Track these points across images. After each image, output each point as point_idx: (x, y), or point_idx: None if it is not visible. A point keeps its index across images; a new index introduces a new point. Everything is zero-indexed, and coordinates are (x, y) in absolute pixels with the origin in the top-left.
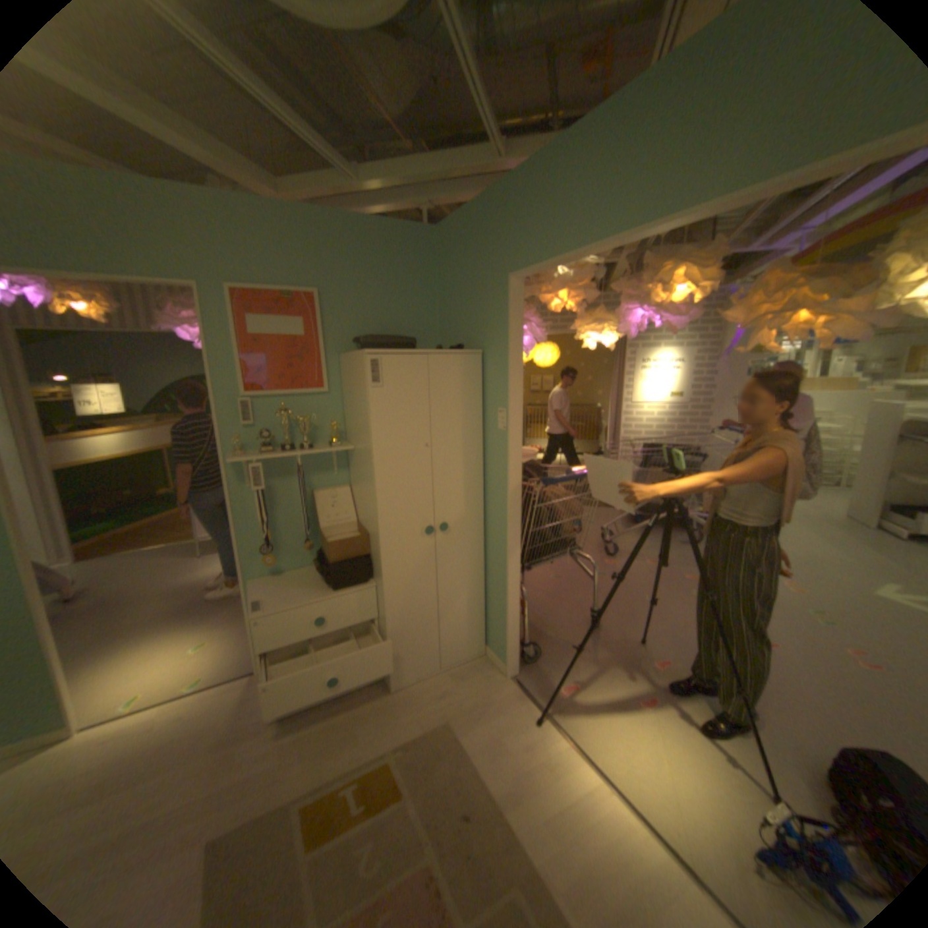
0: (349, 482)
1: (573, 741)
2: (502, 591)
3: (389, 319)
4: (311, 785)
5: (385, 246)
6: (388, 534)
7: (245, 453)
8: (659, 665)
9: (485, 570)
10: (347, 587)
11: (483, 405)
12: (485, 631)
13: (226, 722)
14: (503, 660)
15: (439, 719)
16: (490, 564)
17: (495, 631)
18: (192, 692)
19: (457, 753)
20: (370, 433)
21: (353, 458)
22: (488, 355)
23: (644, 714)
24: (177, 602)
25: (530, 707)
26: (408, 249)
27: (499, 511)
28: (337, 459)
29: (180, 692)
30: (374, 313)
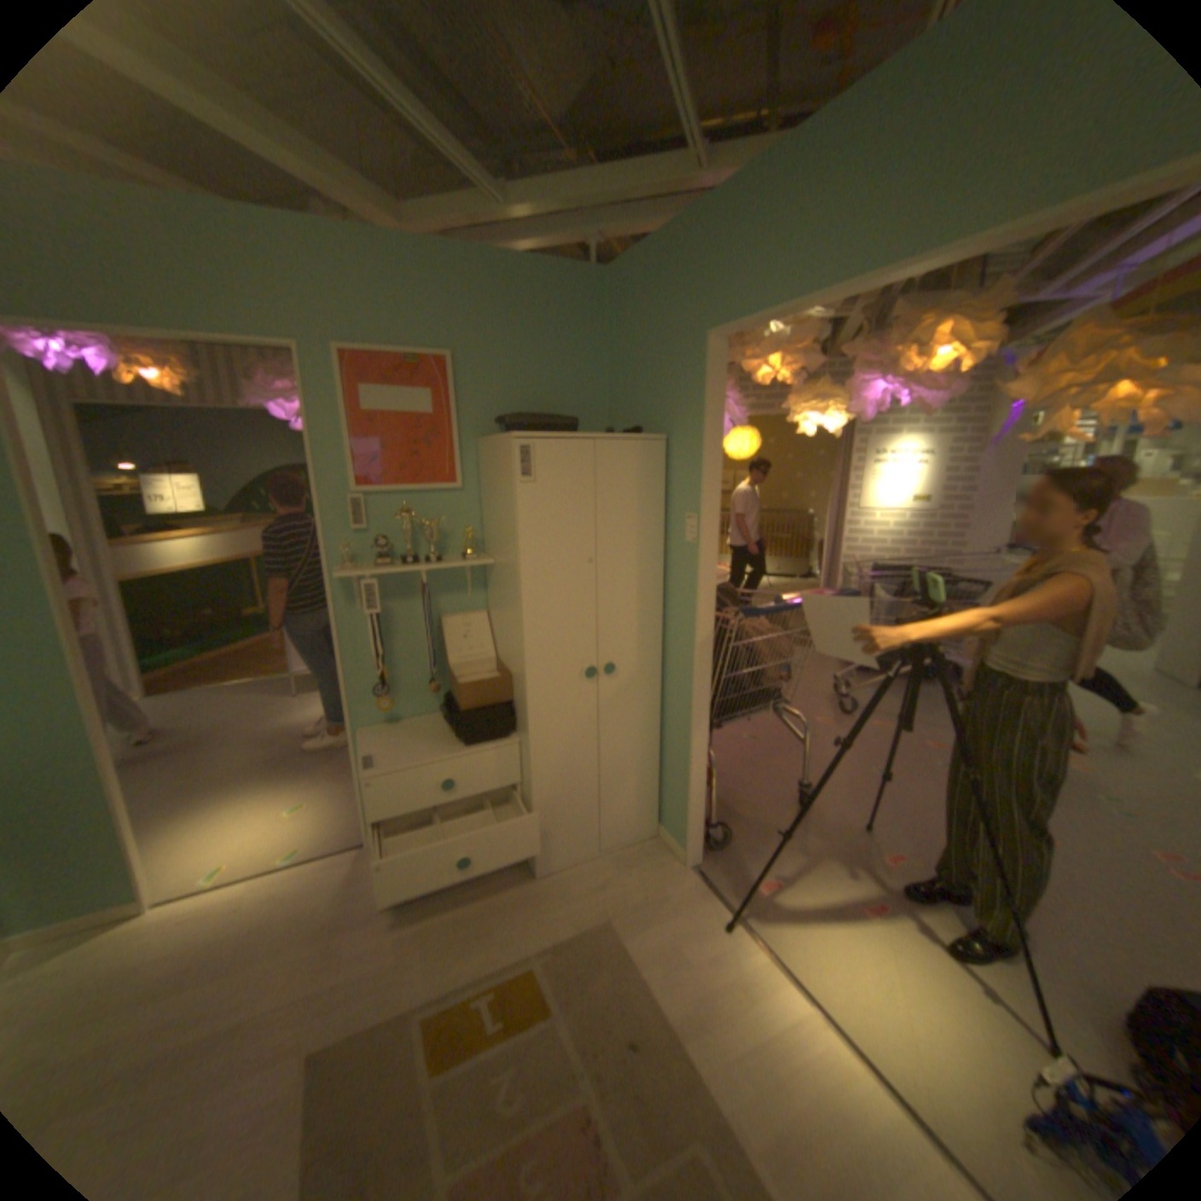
0: (486, 607)
1: (774, 954)
2: (684, 755)
3: (543, 393)
4: (435, 992)
5: (540, 294)
6: (538, 676)
7: (356, 566)
8: (891, 861)
9: (661, 727)
10: (482, 742)
11: (666, 508)
12: (659, 805)
13: (330, 905)
14: (681, 845)
15: (598, 917)
16: (668, 719)
17: (672, 806)
18: (287, 865)
19: (621, 961)
20: (517, 544)
21: (492, 575)
22: (675, 441)
23: (870, 924)
24: (268, 751)
25: (718, 907)
26: (570, 298)
27: (683, 650)
28: (471, 576)
29: (273, 865)
30: (523, 384)
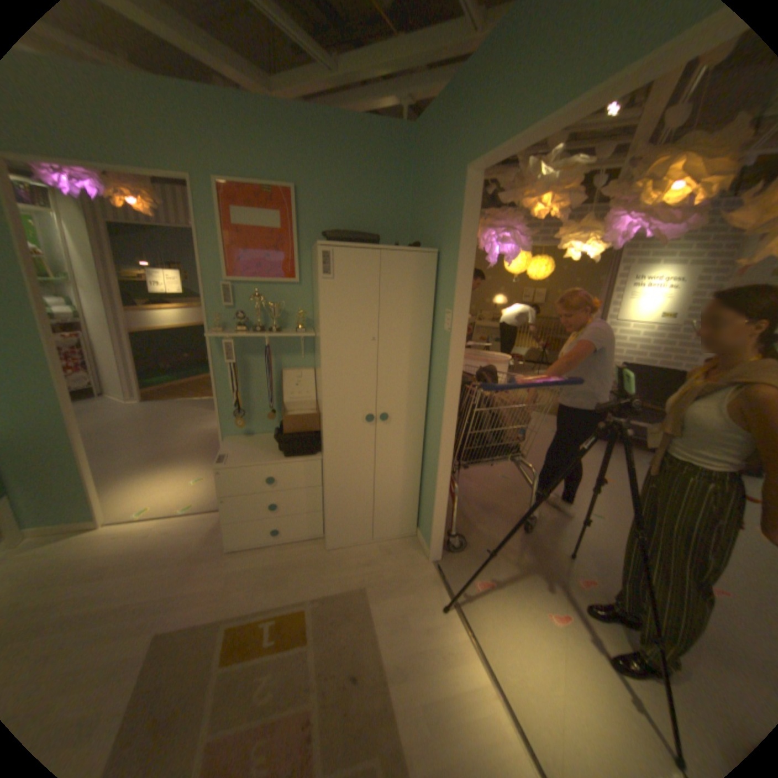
0: (313, 366)
1: (474, 635)
2: (433, 484)
3: (361, 217)
4: (241, 612)
5: (362, 143)
6: (331, 416)
7: (222, 330)
8: (584, 584)
9: (422, 462)
10: (296, 456)
11: (435, 305)
12: (418, 515)
13: (197, 544)
14: (428, 545)
15: (358, 584)
16: (426, 457)
17: (425, 517)
18: (182, 515)
19: (364, 617)
20: (319, 322)
21: (317, 345)
22: (443, 254)
23: (554, 628)
24: (194, 443)
25: (443, 593)
26: (385, 147)
27: (438, 410)
28: (303, 344)
29: (174, 513)
30: (346, 210)
